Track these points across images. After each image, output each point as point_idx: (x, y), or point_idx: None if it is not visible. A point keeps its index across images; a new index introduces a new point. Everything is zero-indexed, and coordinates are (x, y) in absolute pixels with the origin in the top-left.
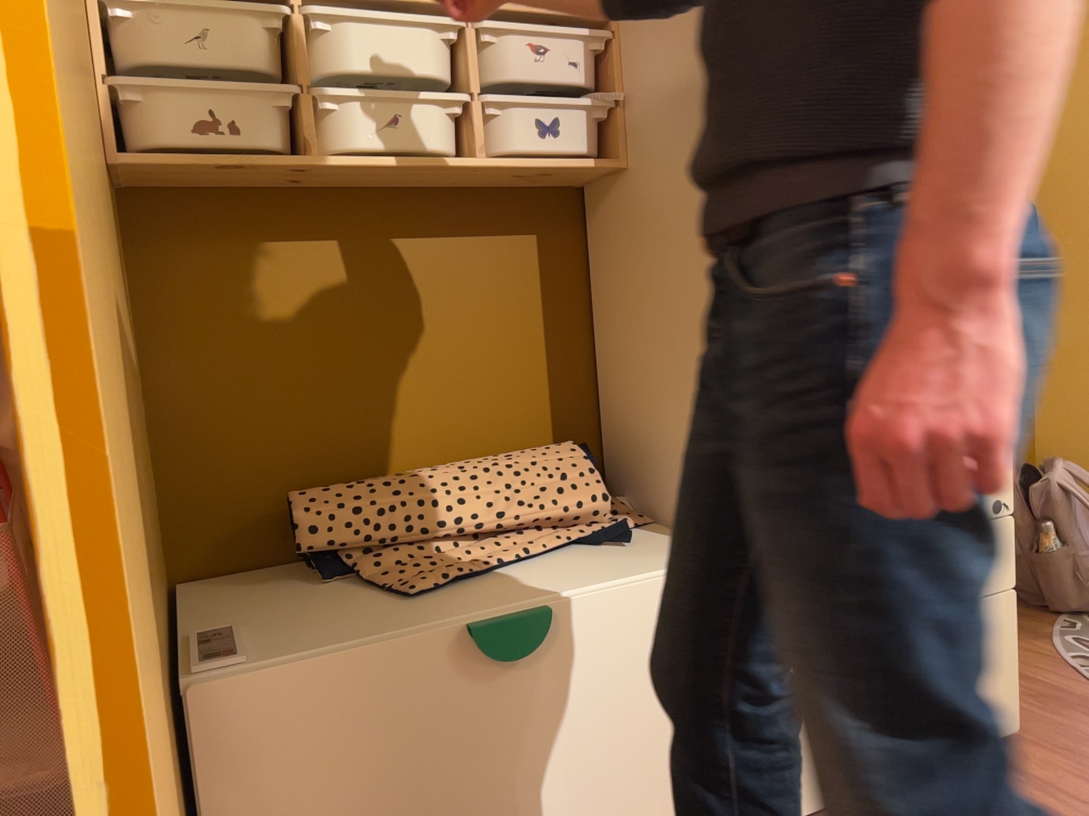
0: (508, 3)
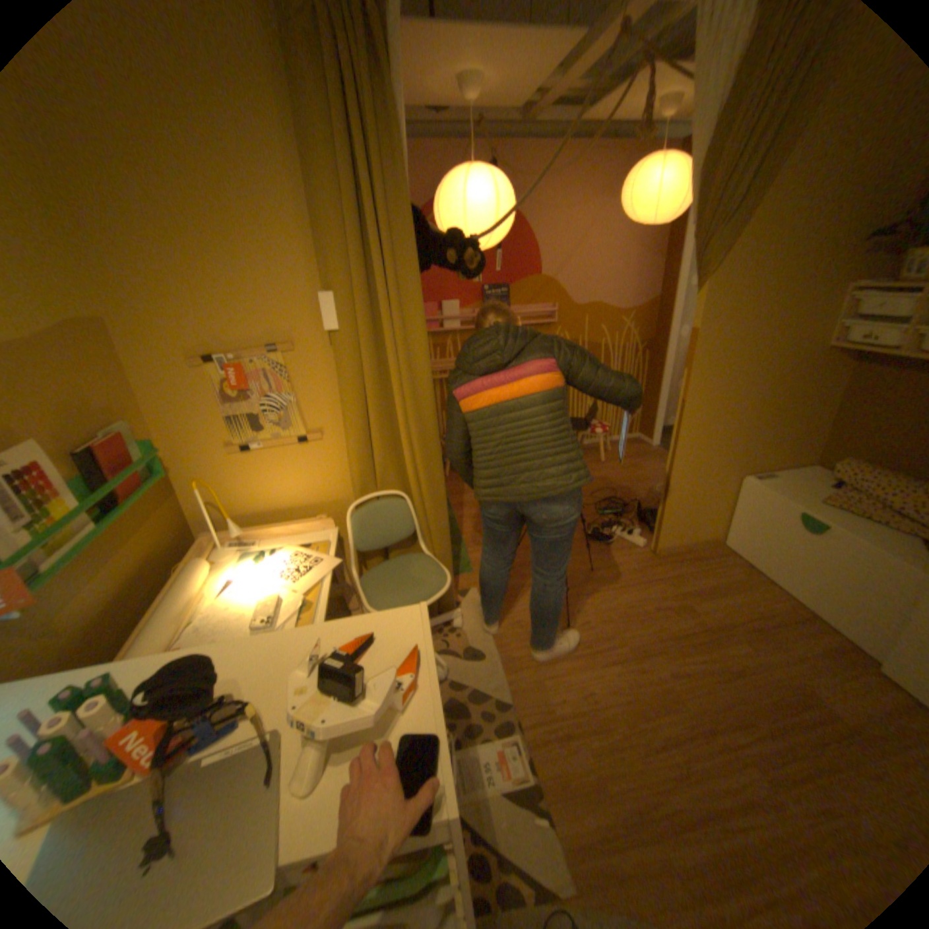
0: None
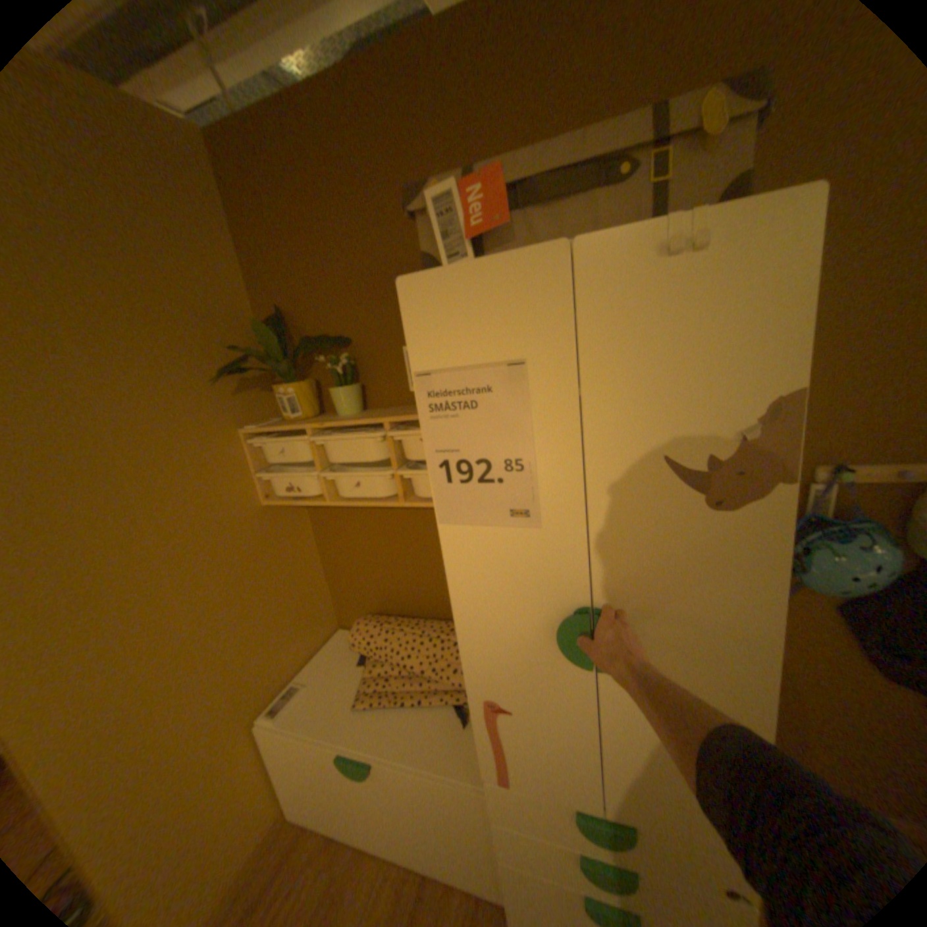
0: (408, 416)
